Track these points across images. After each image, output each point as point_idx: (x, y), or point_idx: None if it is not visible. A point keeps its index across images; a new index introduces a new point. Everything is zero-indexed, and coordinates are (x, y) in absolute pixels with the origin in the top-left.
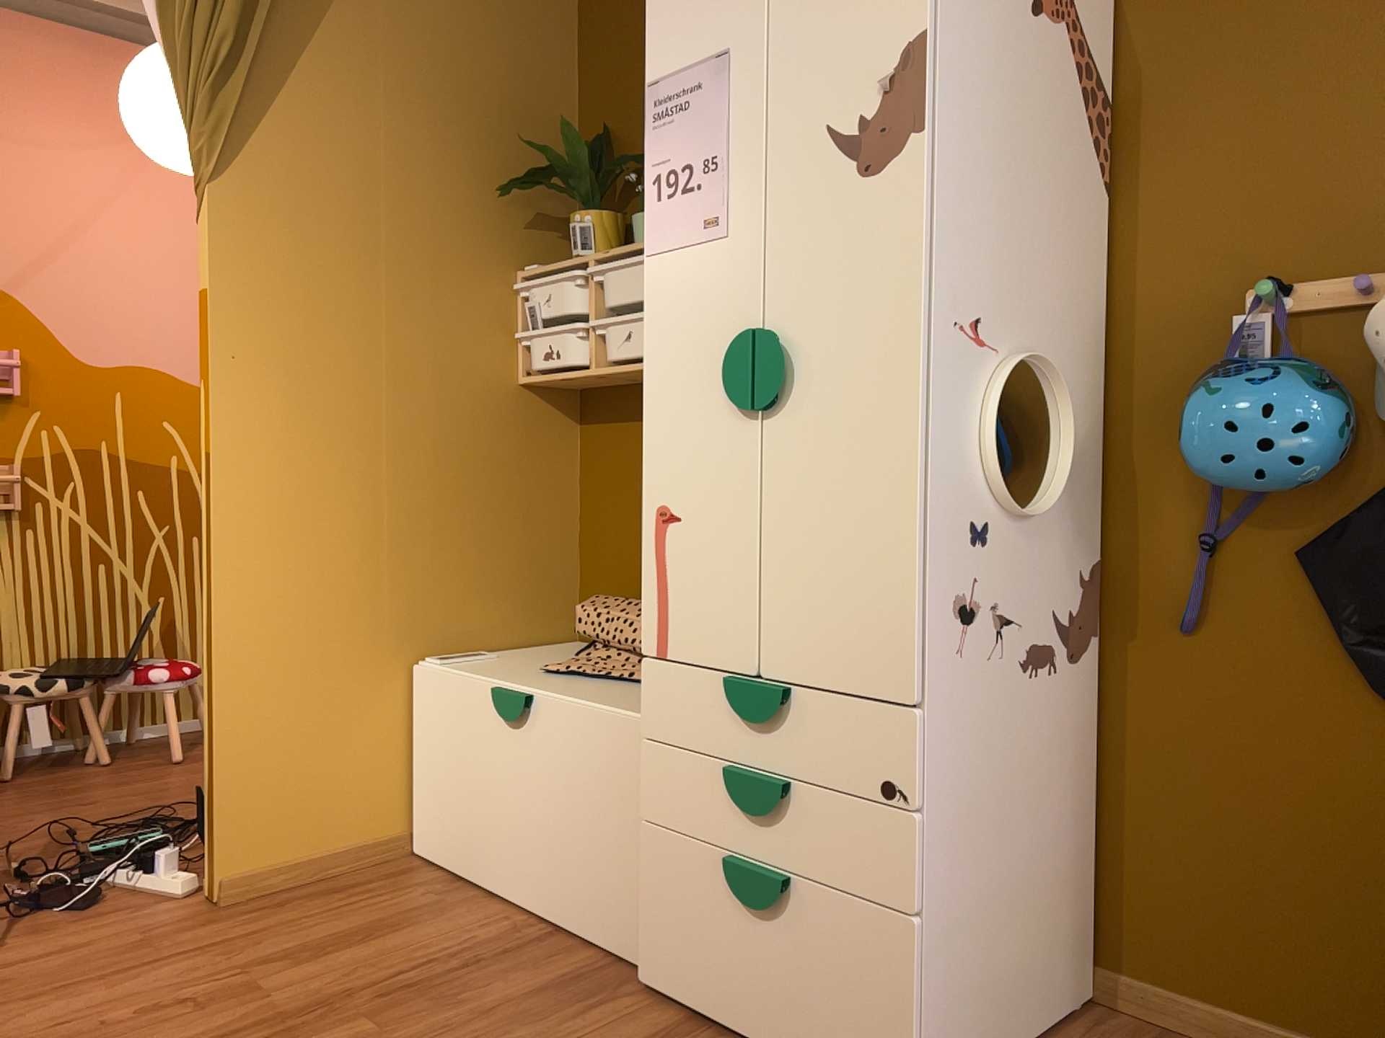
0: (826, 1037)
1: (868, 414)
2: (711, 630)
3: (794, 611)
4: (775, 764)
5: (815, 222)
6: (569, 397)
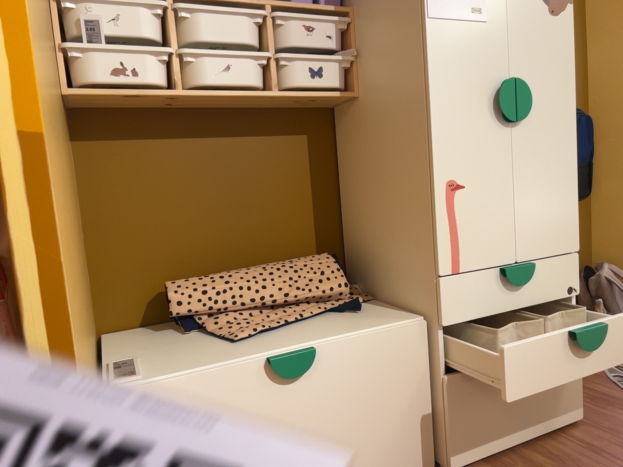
0: (552, 411)
1: (558, 127)
2: (489, 247)
3: (531, 224)
4: (524, 303)
5: (532, 30)
6: (68, 117)
